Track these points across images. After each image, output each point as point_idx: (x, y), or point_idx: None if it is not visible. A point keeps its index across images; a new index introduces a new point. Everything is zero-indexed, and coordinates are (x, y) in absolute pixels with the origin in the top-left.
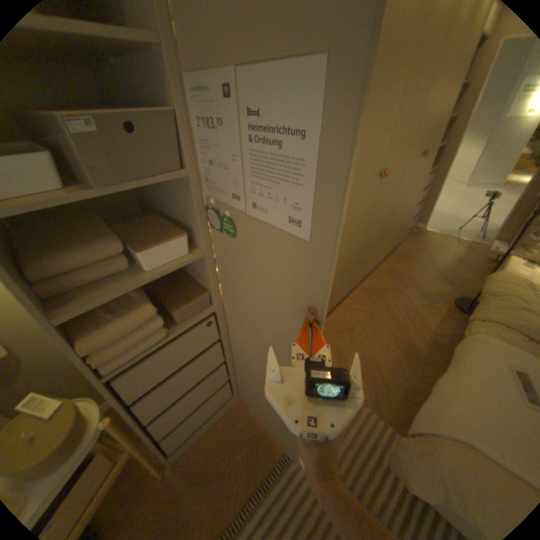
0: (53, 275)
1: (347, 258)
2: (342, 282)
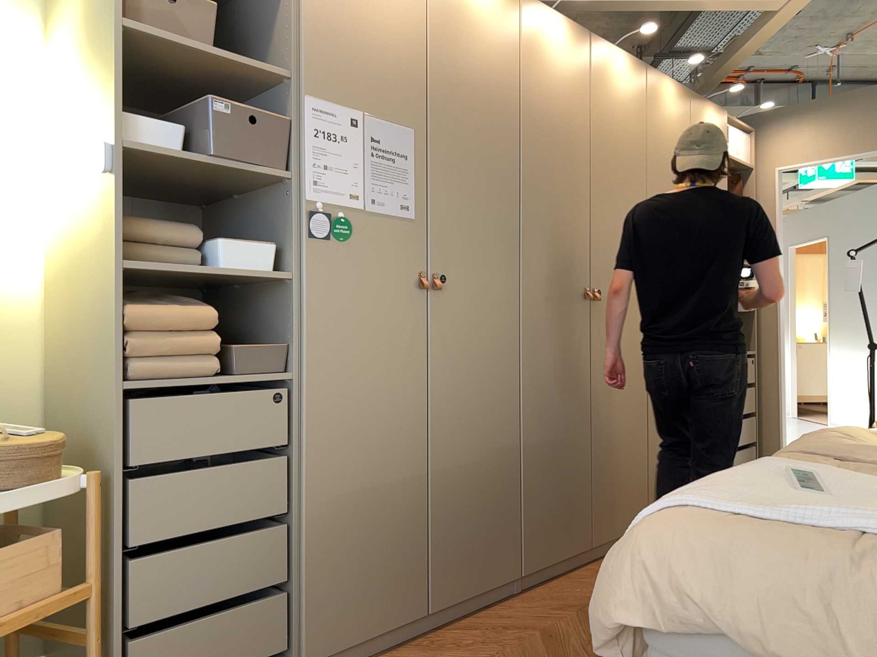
0: (128, 240)
1: (557, 439)
2: (557, 500)
